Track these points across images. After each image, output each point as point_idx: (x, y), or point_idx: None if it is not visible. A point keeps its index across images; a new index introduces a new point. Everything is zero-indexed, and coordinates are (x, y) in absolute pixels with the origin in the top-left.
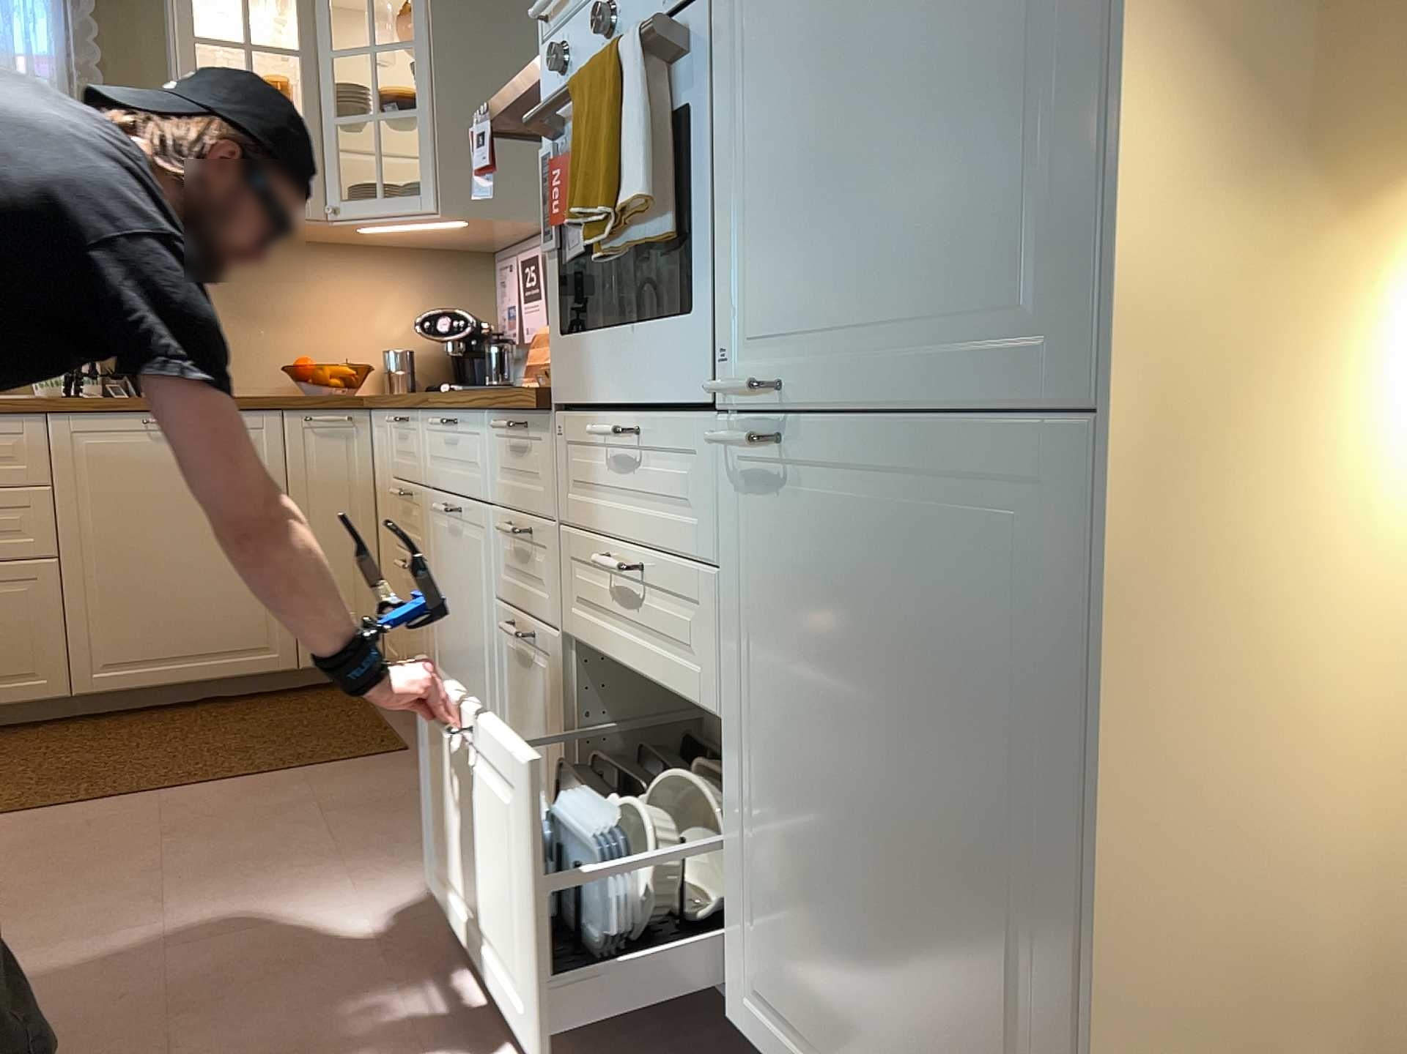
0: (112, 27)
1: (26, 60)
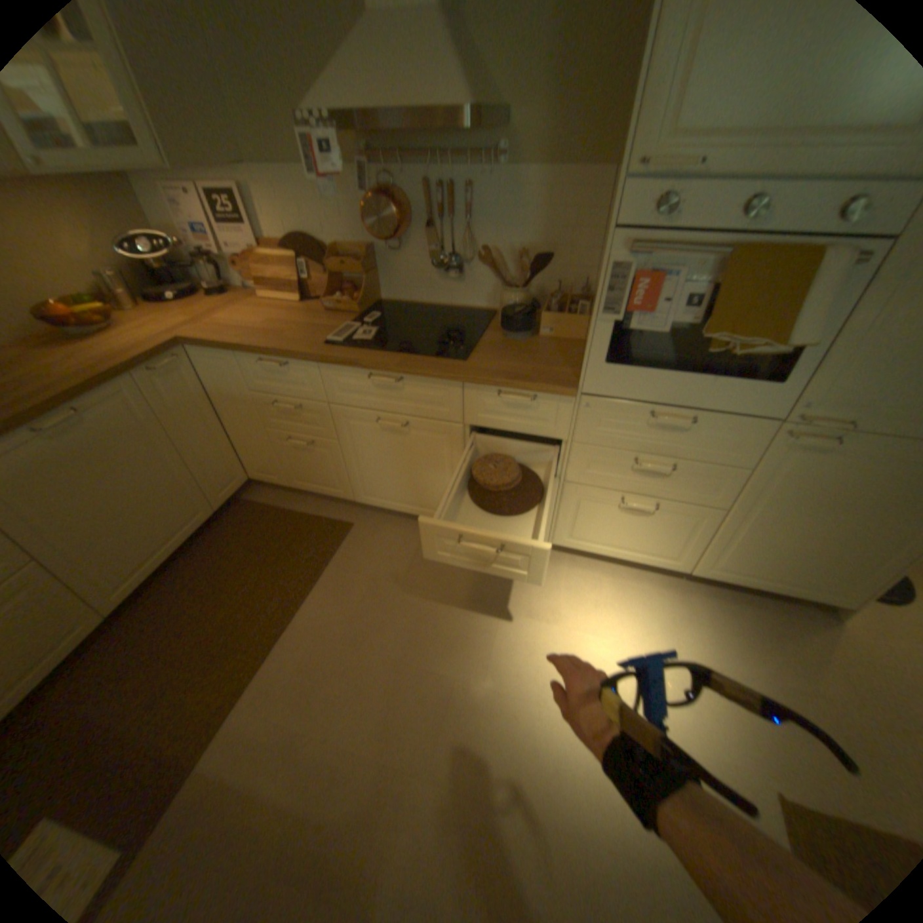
0: None
1: None
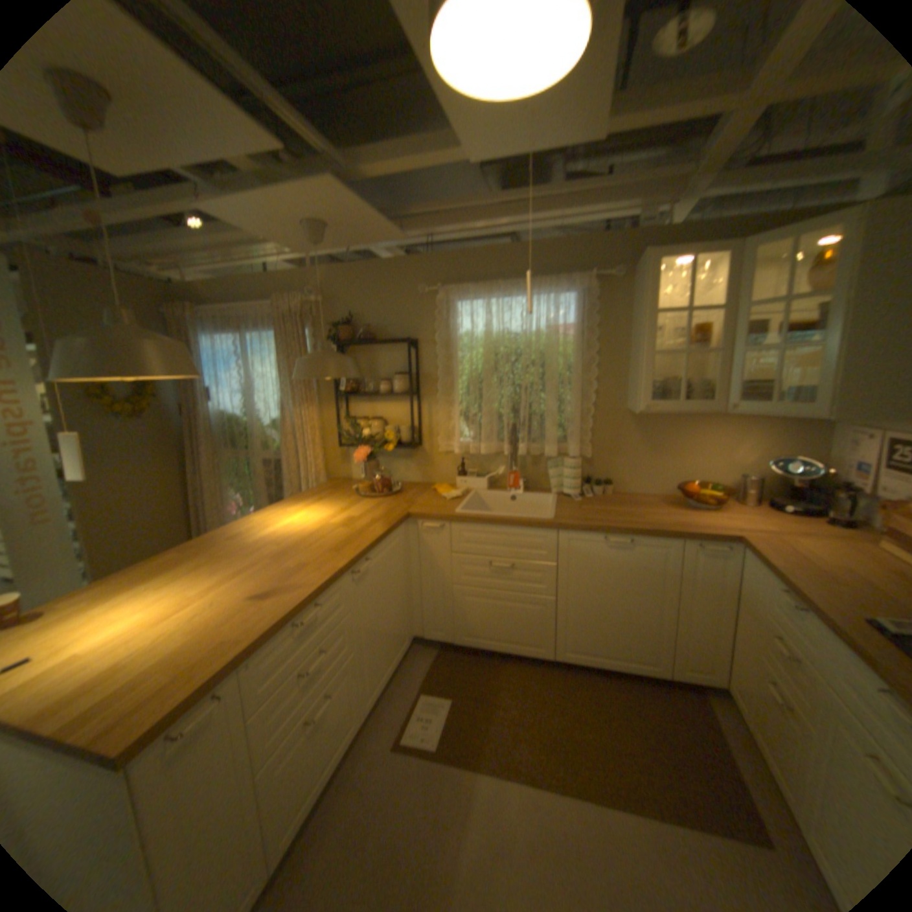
0: (604, 301)
1: (562, 329)
